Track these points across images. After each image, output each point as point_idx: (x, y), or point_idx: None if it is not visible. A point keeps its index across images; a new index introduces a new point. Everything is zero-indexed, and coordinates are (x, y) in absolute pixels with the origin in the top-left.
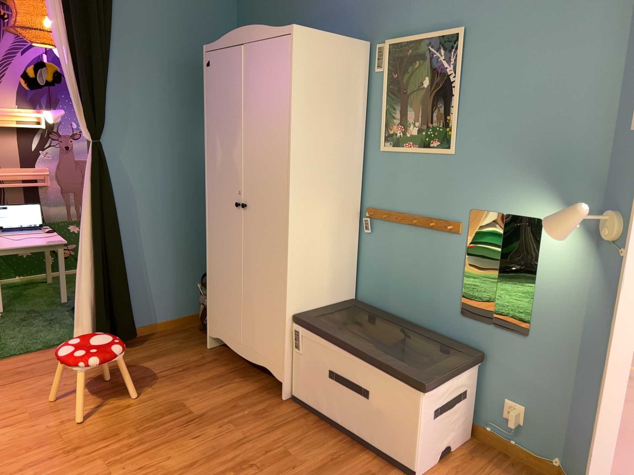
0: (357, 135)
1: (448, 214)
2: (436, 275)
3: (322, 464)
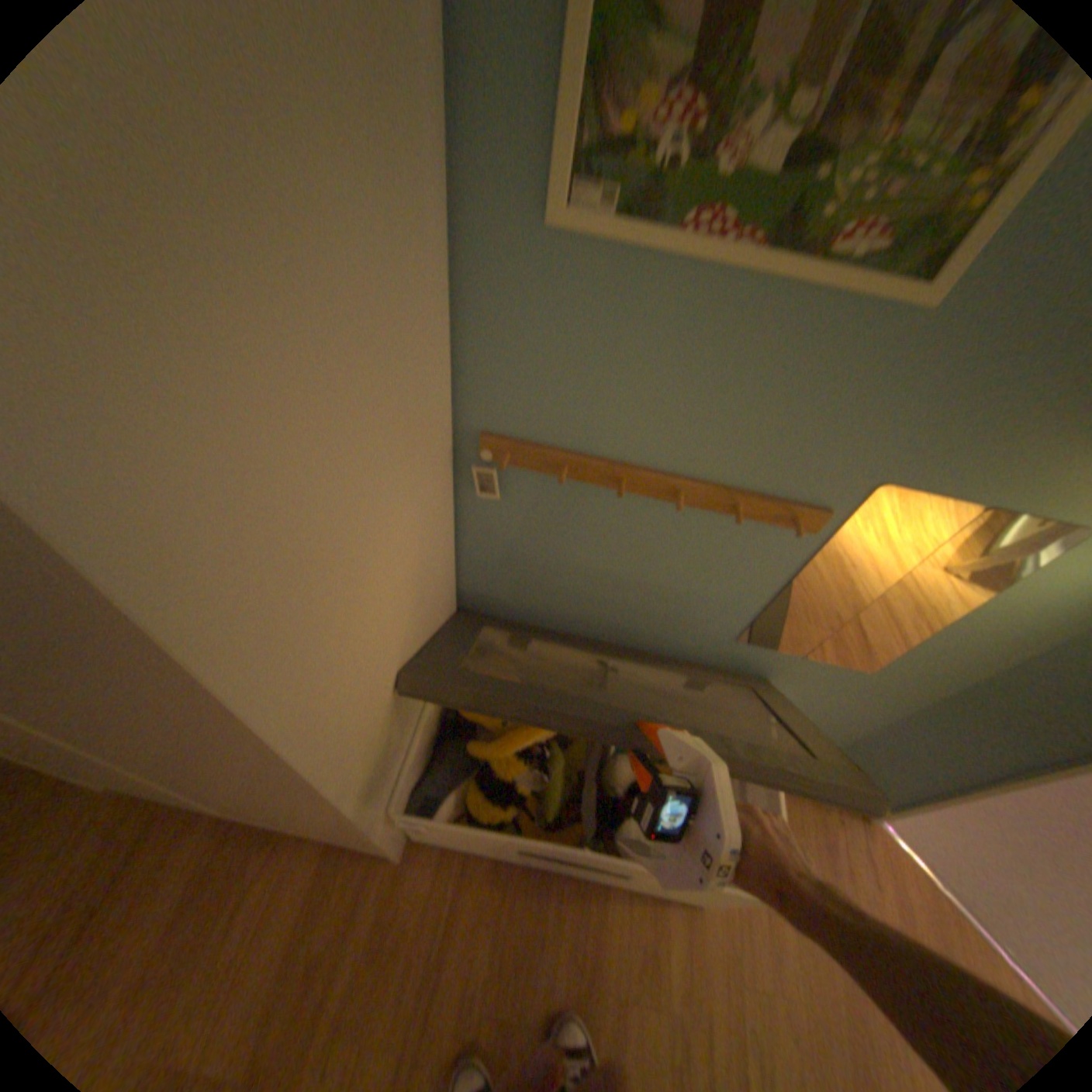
0: (432, 121)
1: (796, 484)
2: (700, 587)
3: (575, 1001)
